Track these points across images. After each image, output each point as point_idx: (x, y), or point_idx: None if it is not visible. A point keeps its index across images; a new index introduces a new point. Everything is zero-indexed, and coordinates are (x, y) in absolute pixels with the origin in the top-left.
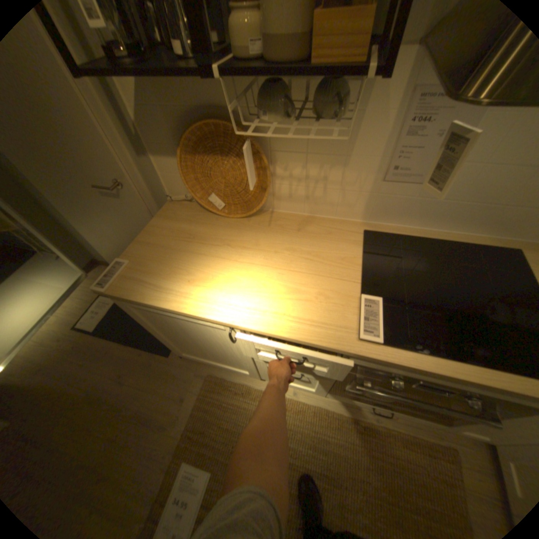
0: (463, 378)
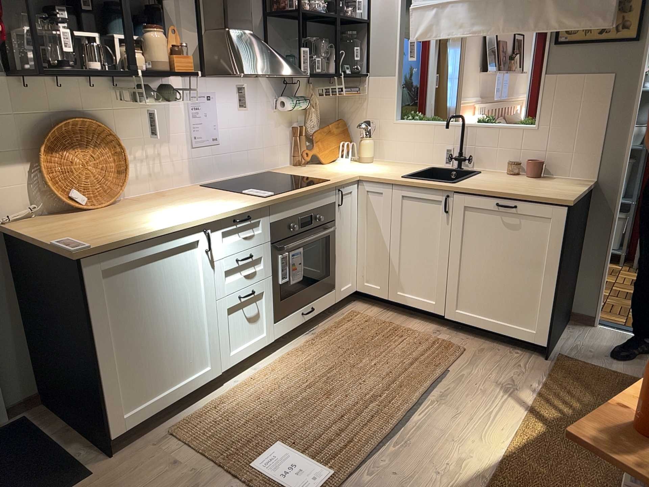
0: (305, 190)
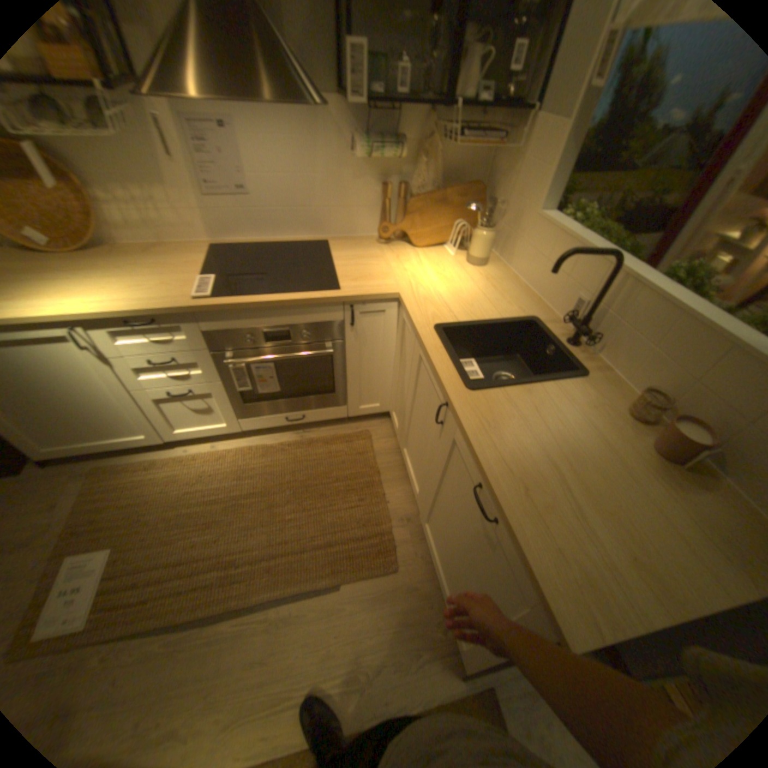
0: (267, 302)
